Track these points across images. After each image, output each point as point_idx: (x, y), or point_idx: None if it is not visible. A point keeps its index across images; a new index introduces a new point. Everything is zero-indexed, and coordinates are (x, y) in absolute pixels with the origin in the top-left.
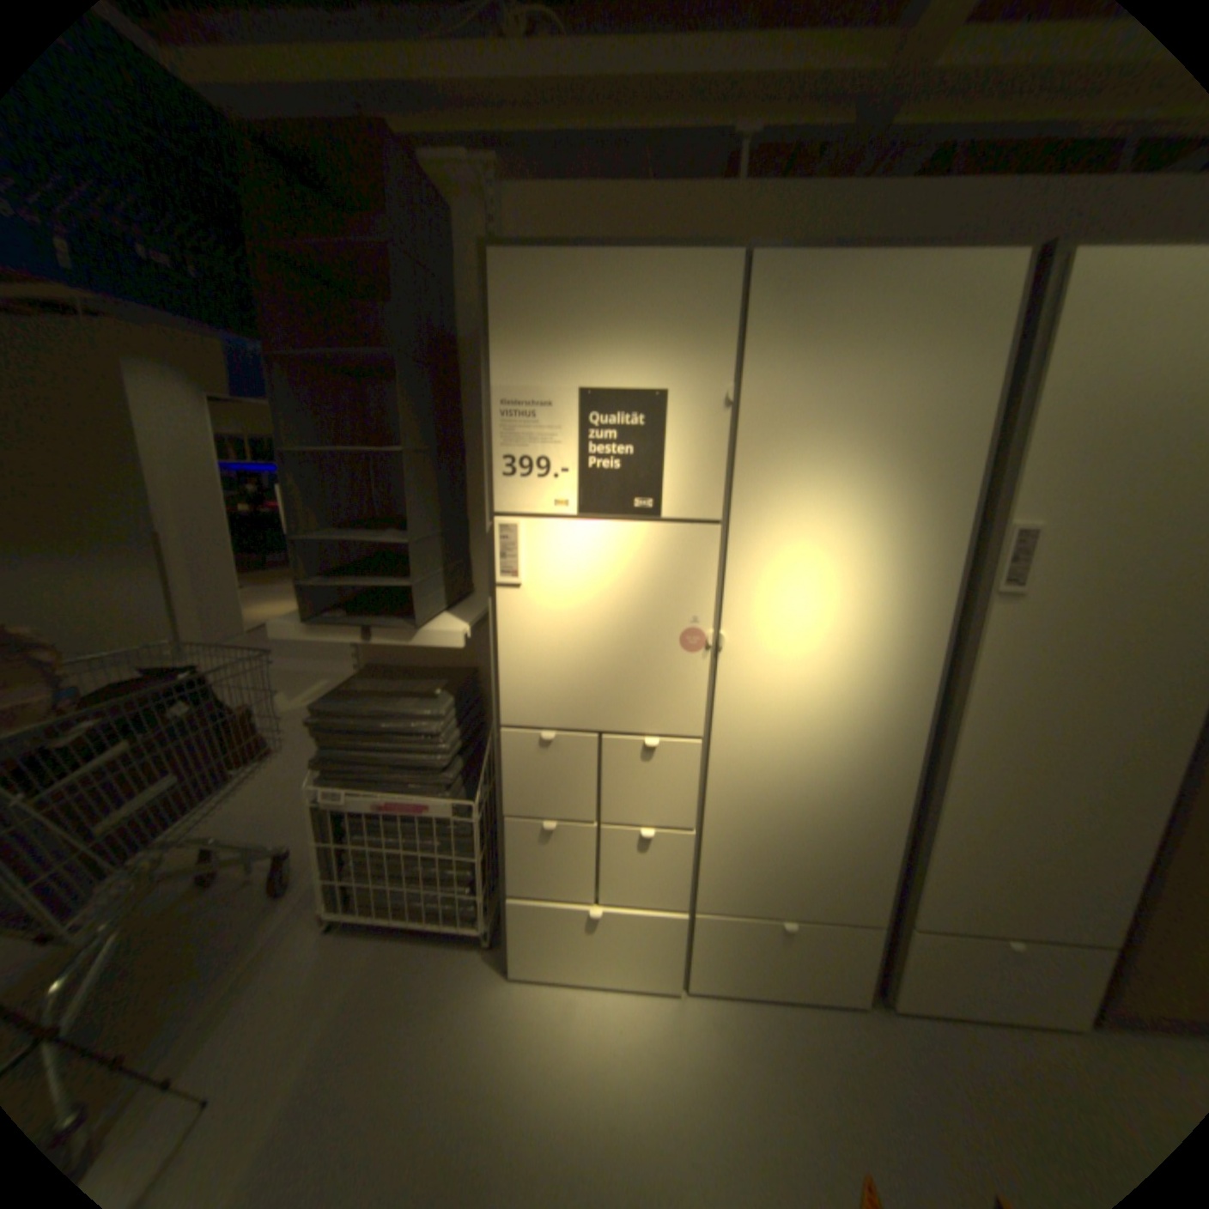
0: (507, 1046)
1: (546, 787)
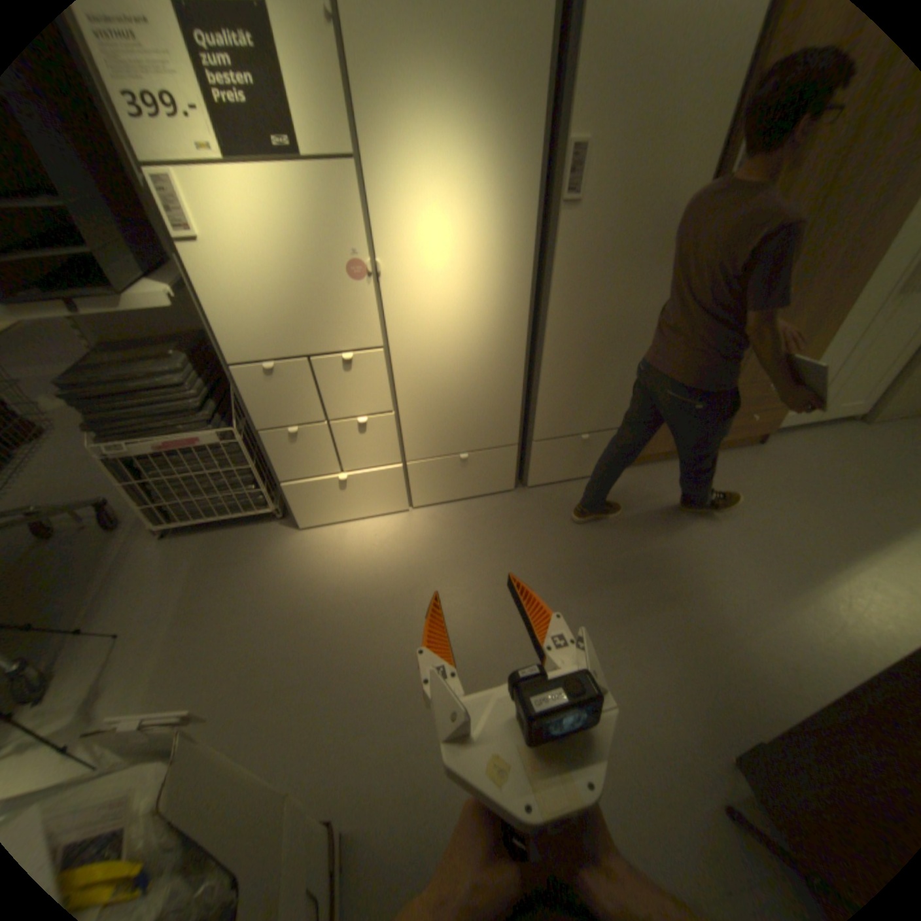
0: (308, 559)
1: (282, 404)
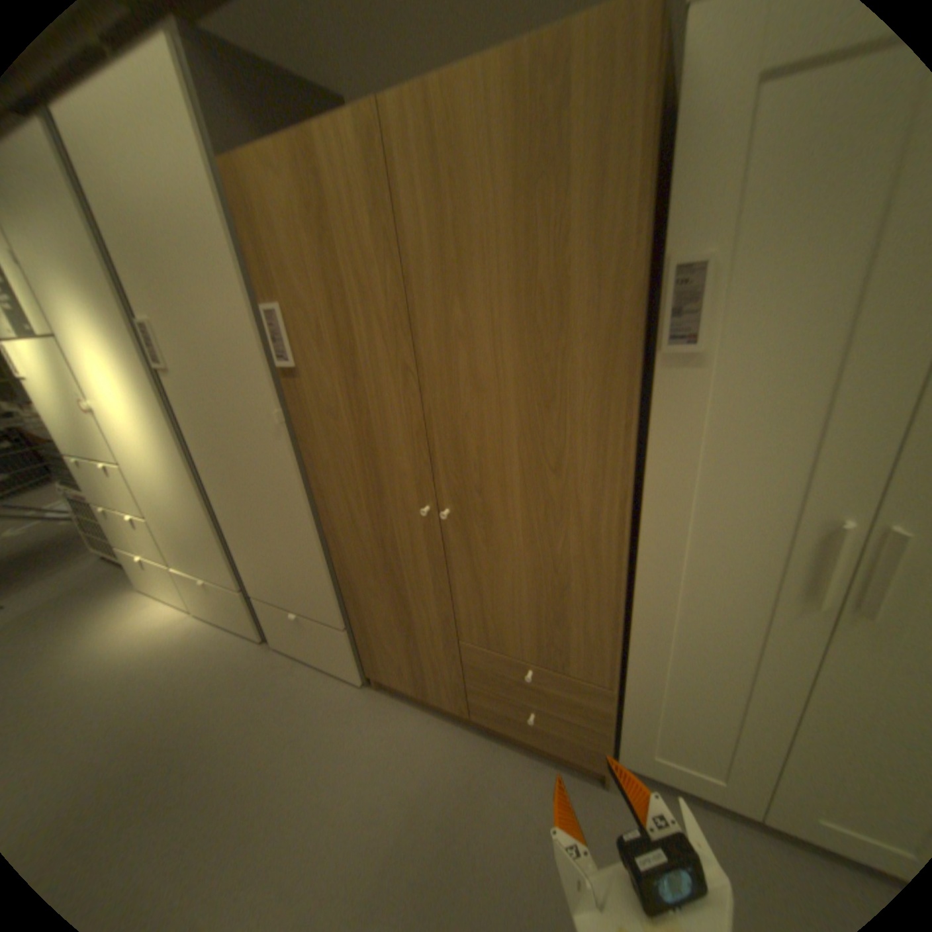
0: (105, 615)
1: (90, 488)
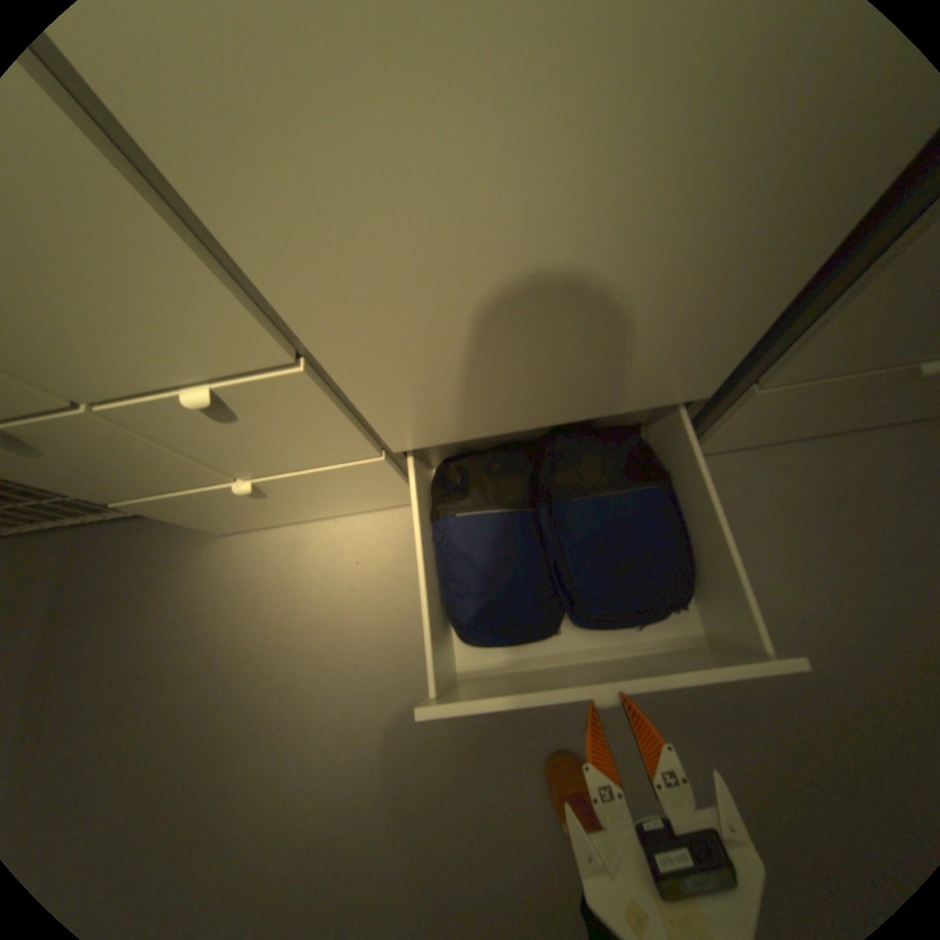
0: (234, 606)
1: None
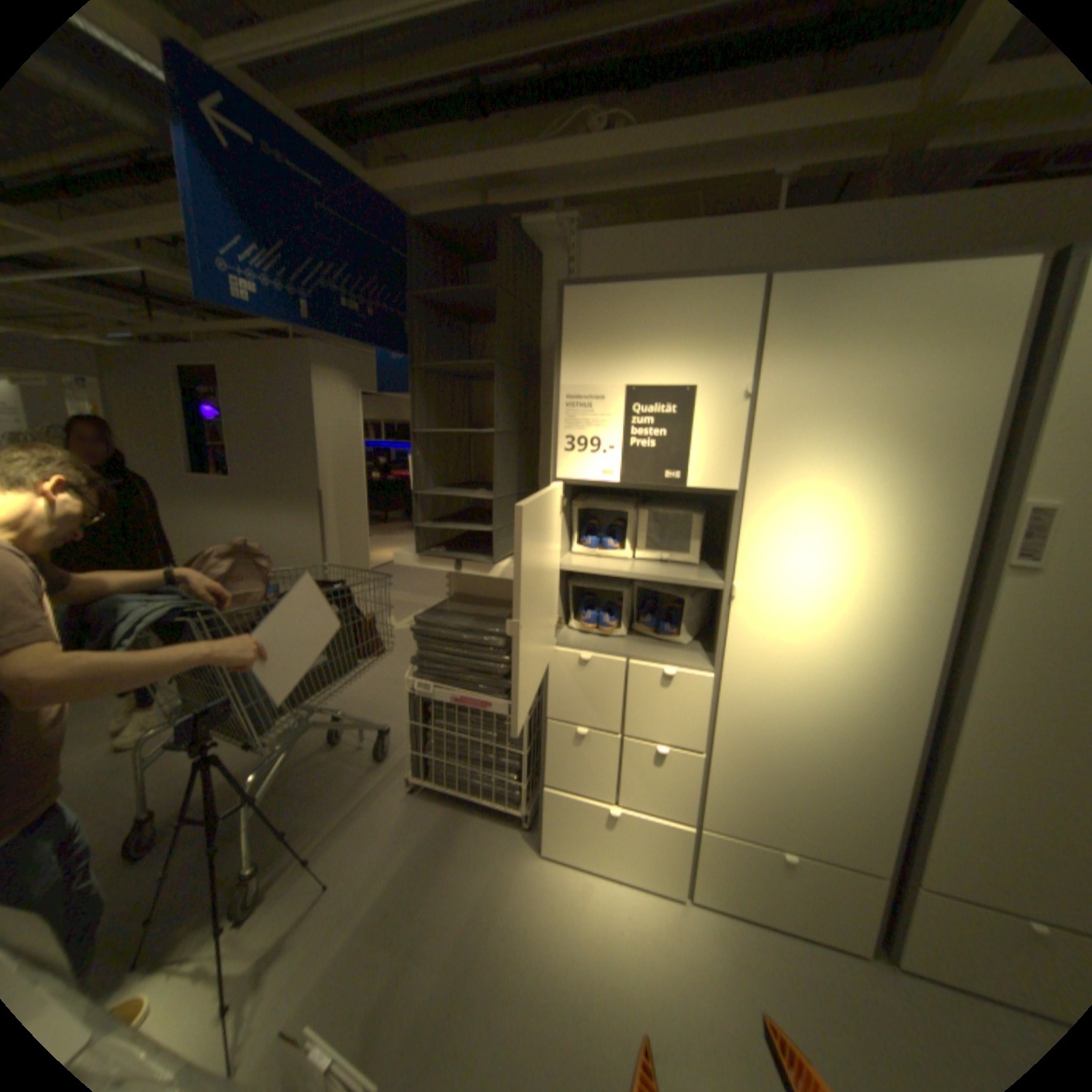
0: (536, 905)
1: (582, 699)
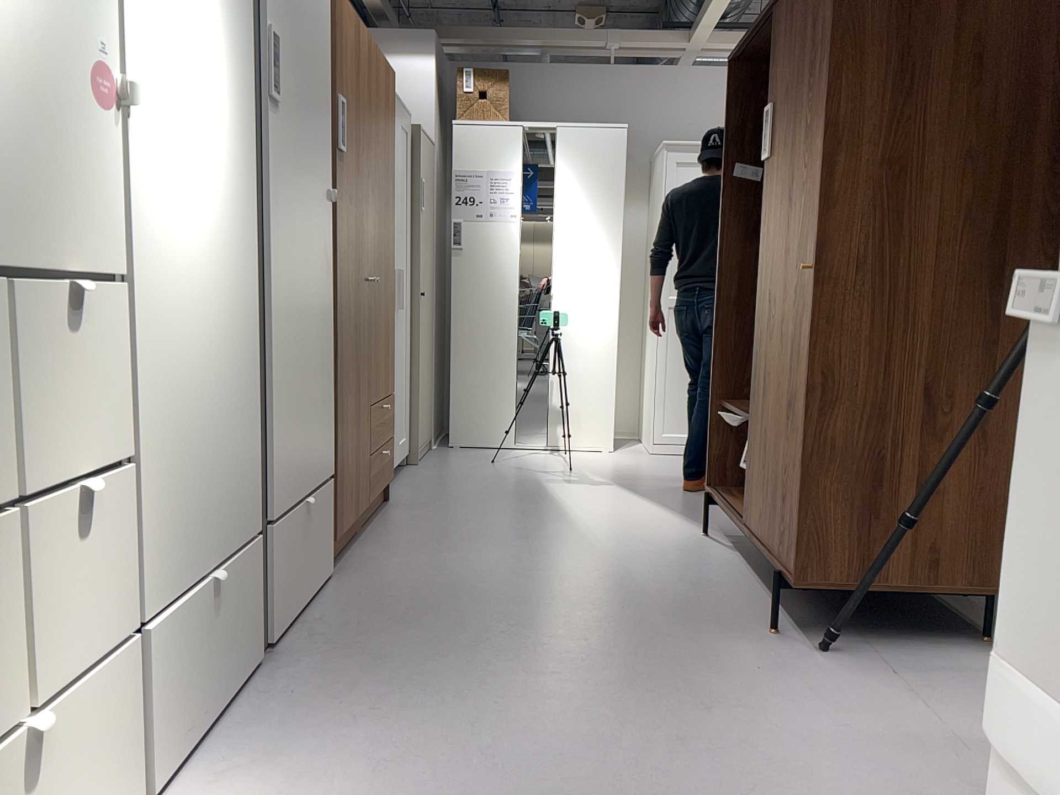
0: None
1: None
